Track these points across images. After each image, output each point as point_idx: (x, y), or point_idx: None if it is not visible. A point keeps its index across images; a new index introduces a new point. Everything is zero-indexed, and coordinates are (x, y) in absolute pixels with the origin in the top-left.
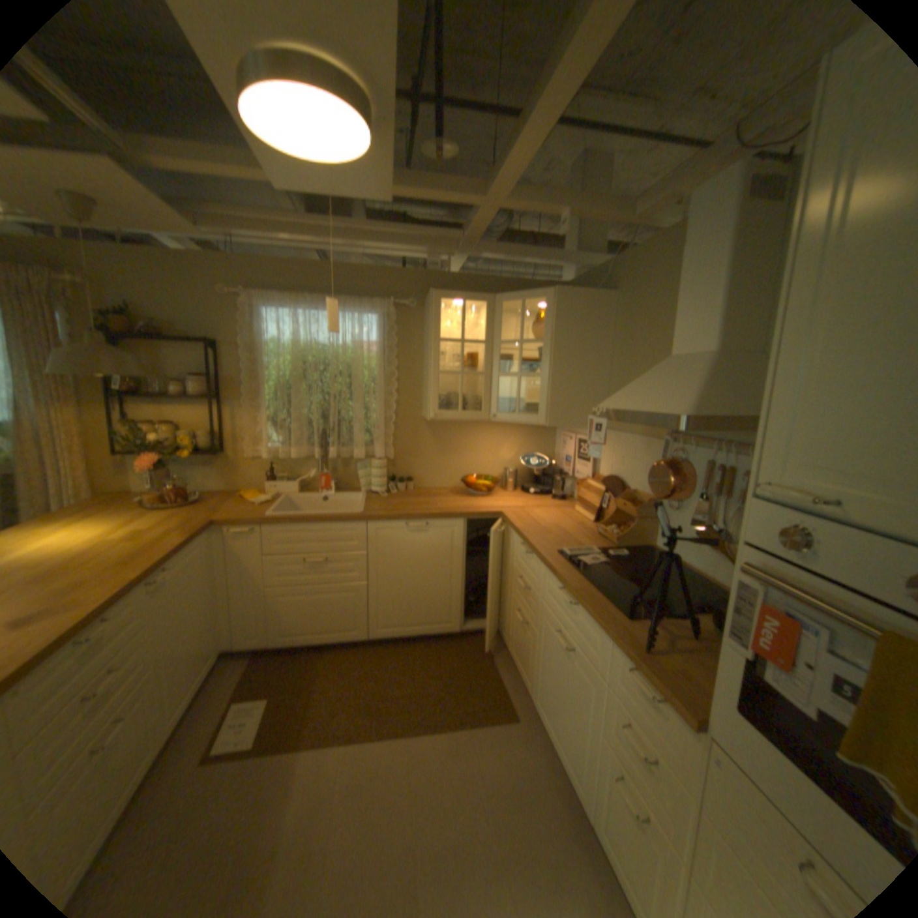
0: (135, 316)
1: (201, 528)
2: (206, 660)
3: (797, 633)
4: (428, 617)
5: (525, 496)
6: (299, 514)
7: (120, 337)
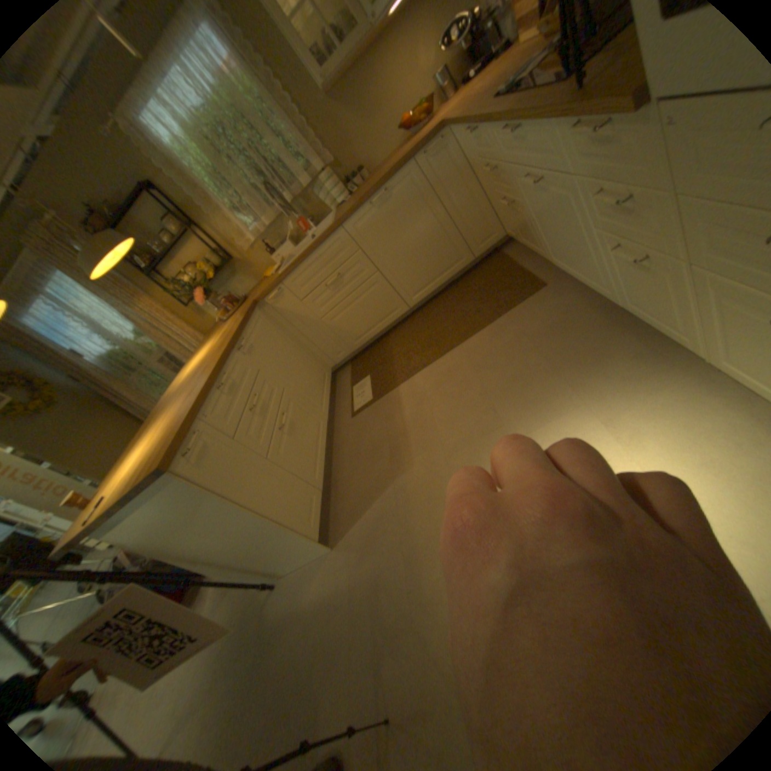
0: (101, 209)
1: (251, 307)
2: (325, 375)
3: None
4: (443, 263)
5: (468, 83)
6: (297, 256)
7: (112, 231)
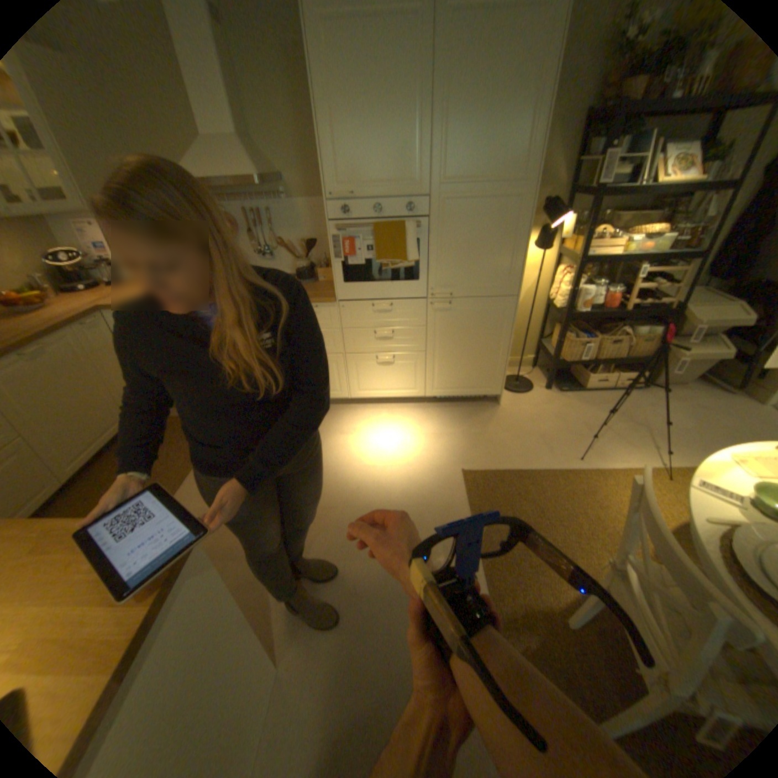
0: None
1: None
2: None
3: (352, 241)
4: (98, 428)
5: (78, 294)
6: None
7: None
